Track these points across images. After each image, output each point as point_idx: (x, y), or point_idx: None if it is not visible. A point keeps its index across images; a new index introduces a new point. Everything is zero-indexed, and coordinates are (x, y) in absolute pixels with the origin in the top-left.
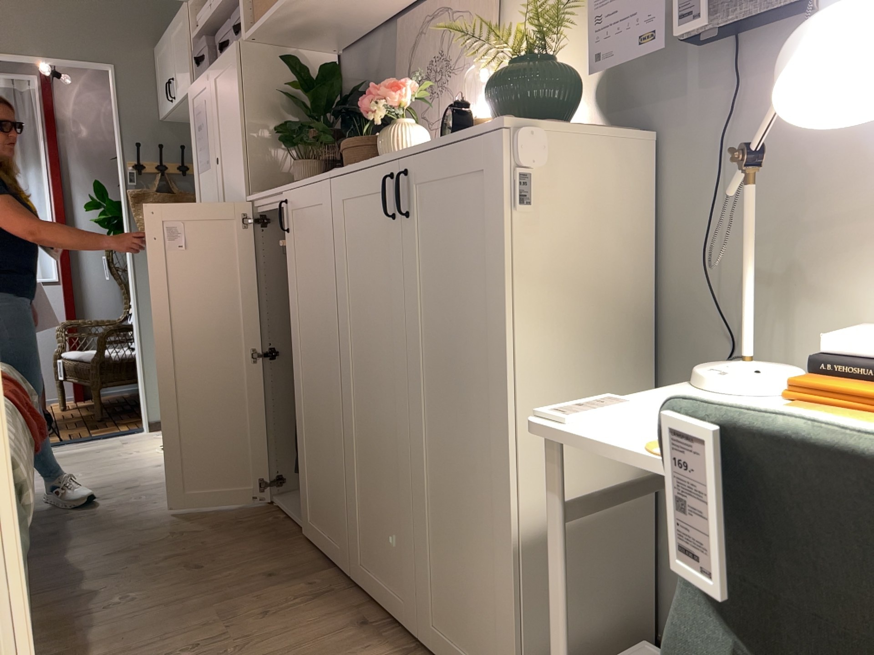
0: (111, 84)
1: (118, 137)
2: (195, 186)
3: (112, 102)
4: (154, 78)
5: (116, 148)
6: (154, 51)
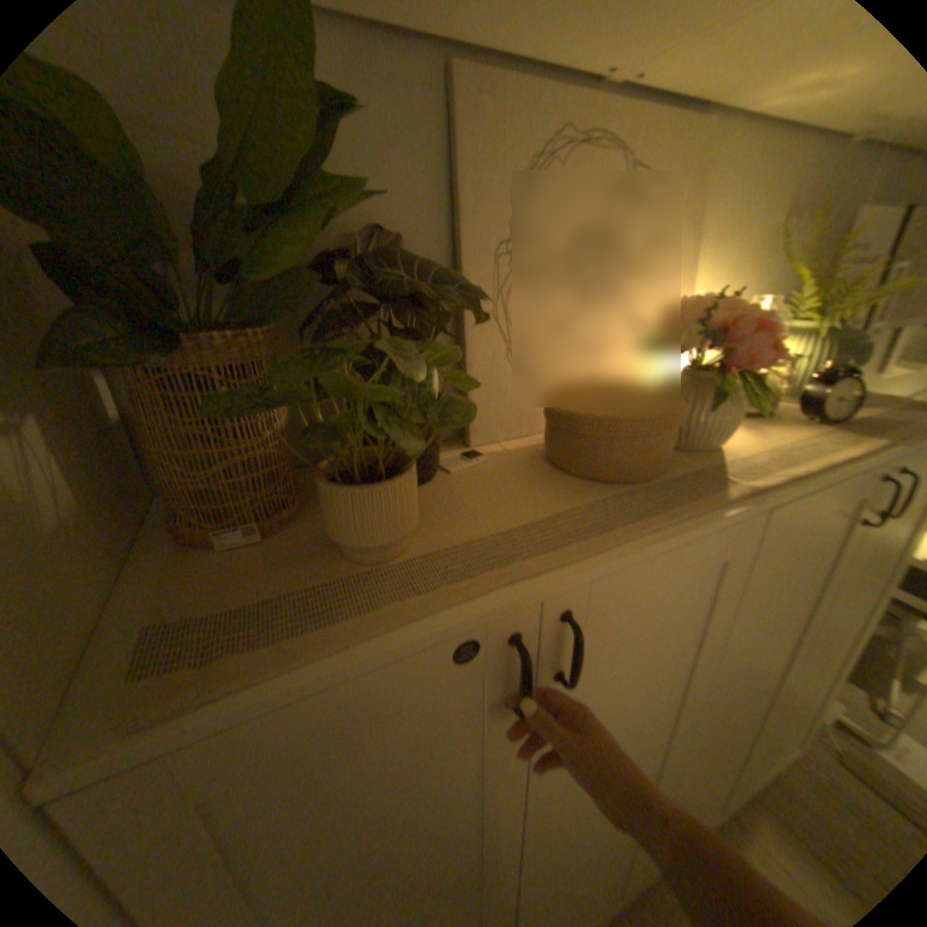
0: None
1: None
2: None
3: None
4: None
5: None
6: None
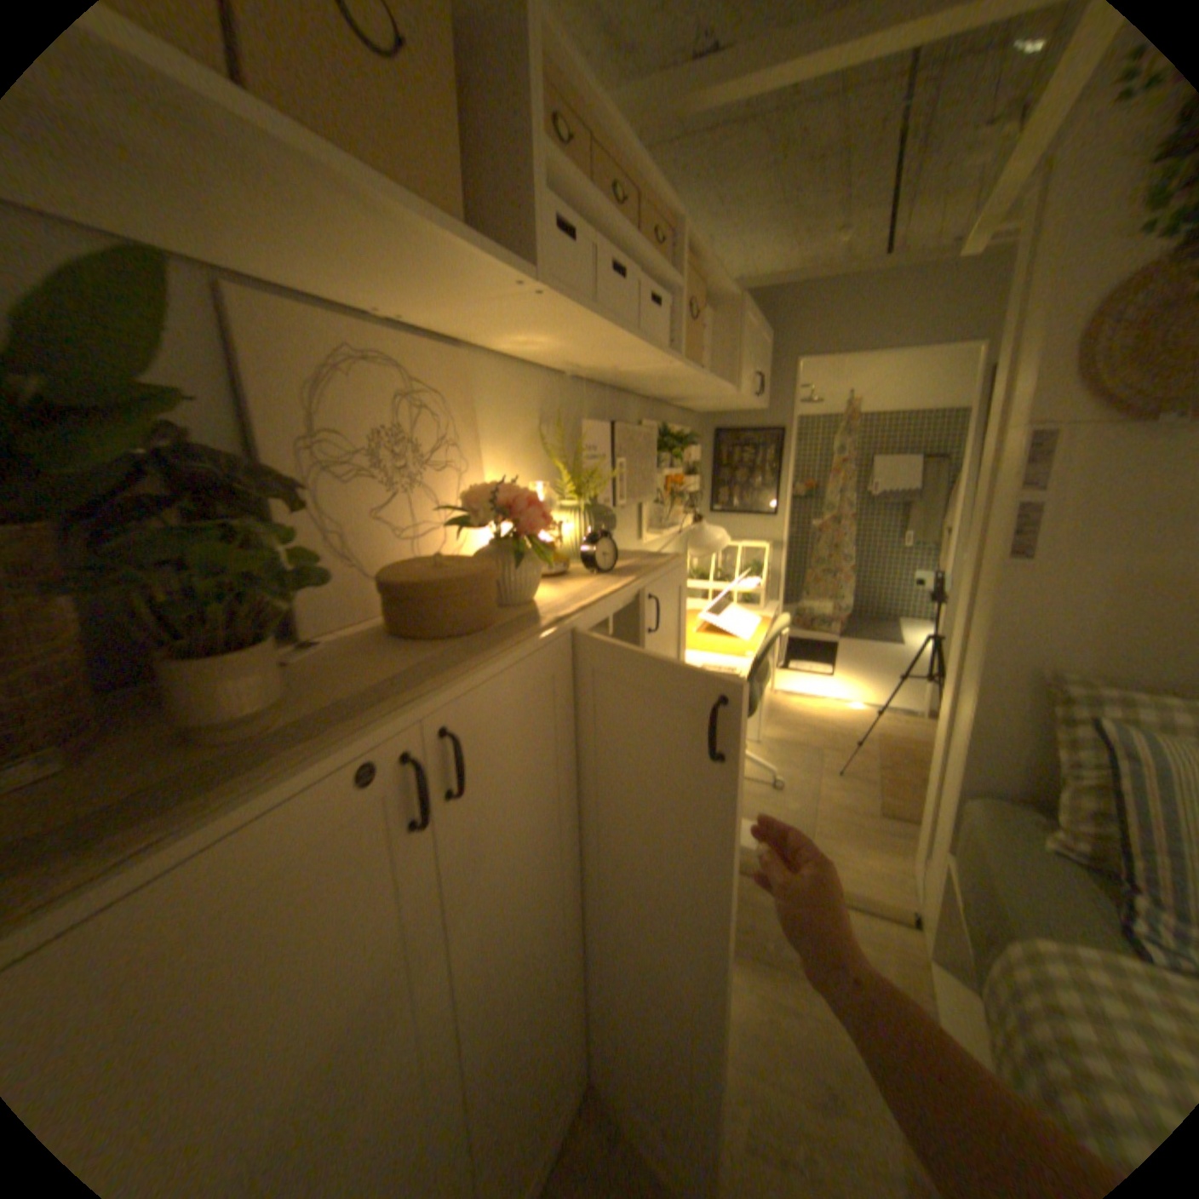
0: None
1: None
2: None
3: None
4: None
5: None
6: None
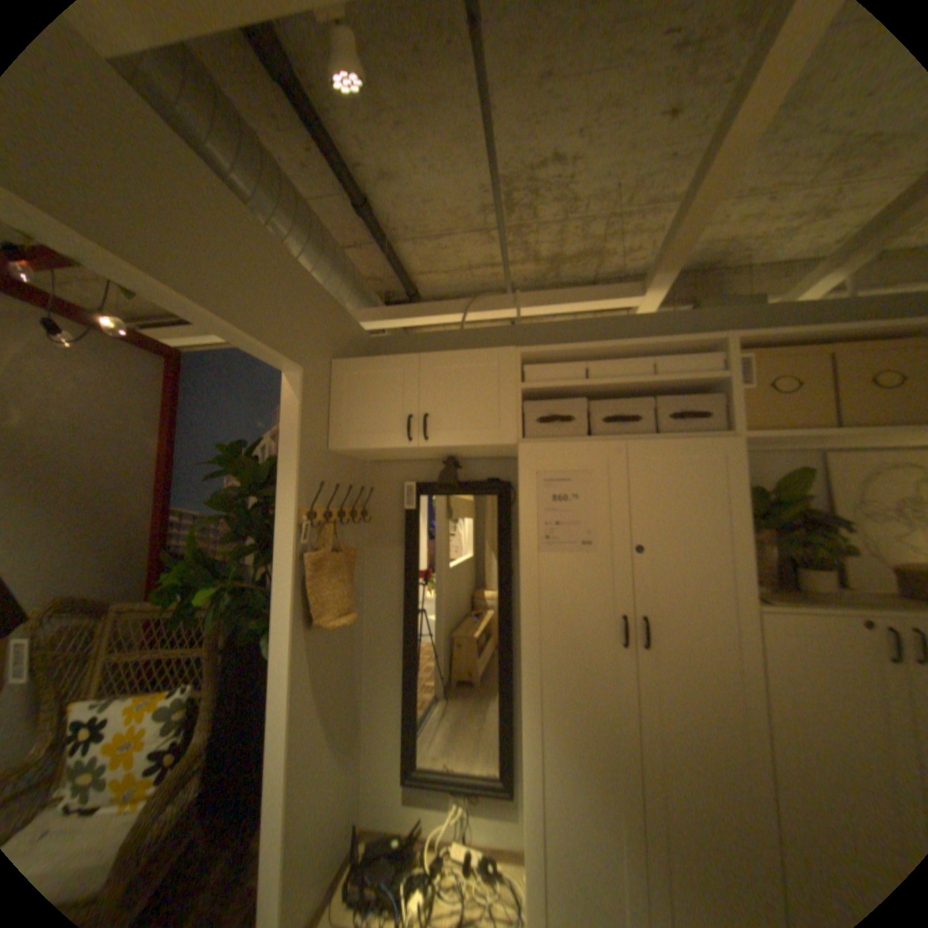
0: (290, 393)
1: (296, 472)
2: (526, 566)
3: (289, 419)
4: (328, 396)
5: (279, 486)
6: (337, 364)
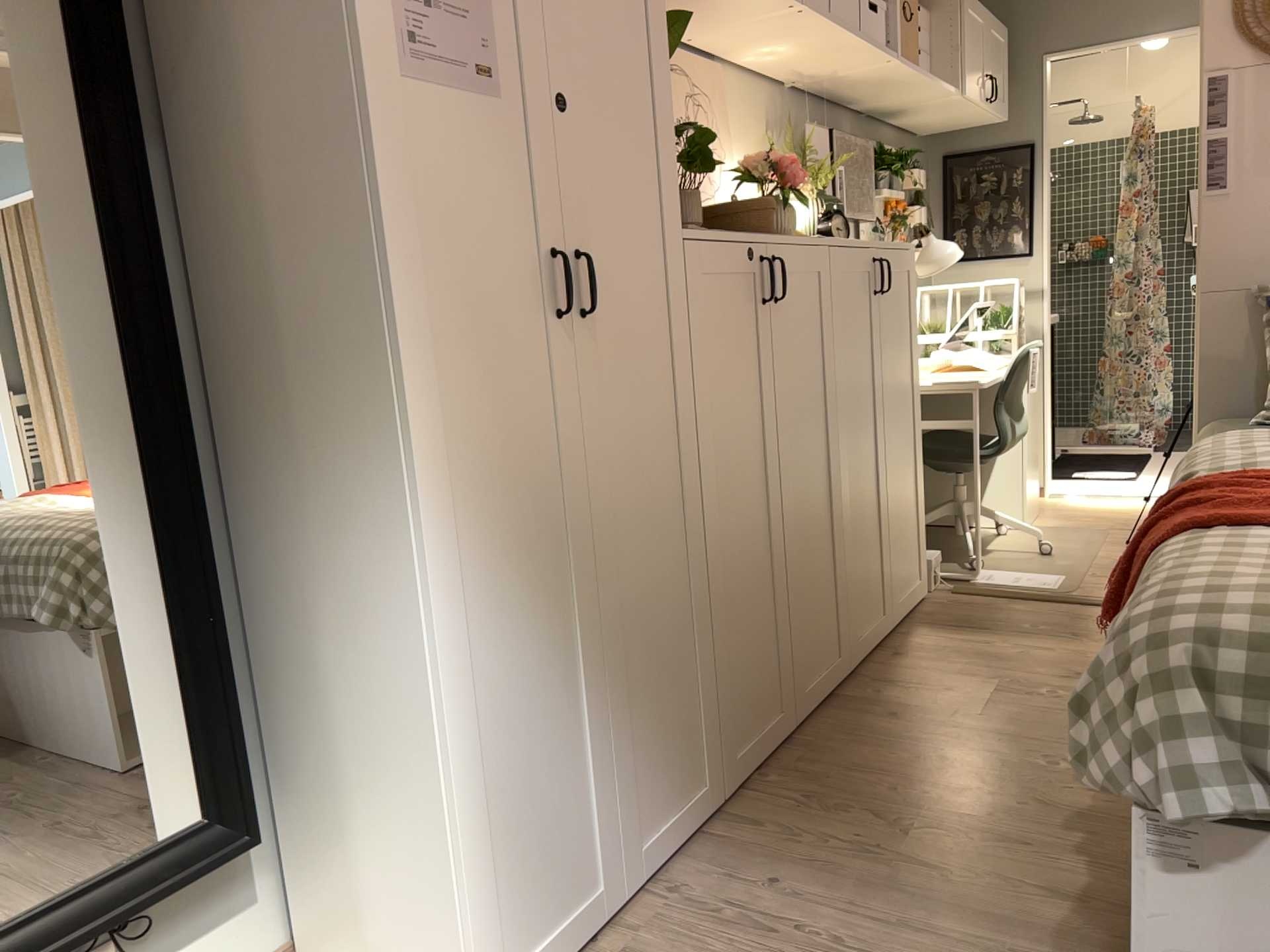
0: None
1: None
2: (374, 108)
3: None
4: None
5: None
6: None
